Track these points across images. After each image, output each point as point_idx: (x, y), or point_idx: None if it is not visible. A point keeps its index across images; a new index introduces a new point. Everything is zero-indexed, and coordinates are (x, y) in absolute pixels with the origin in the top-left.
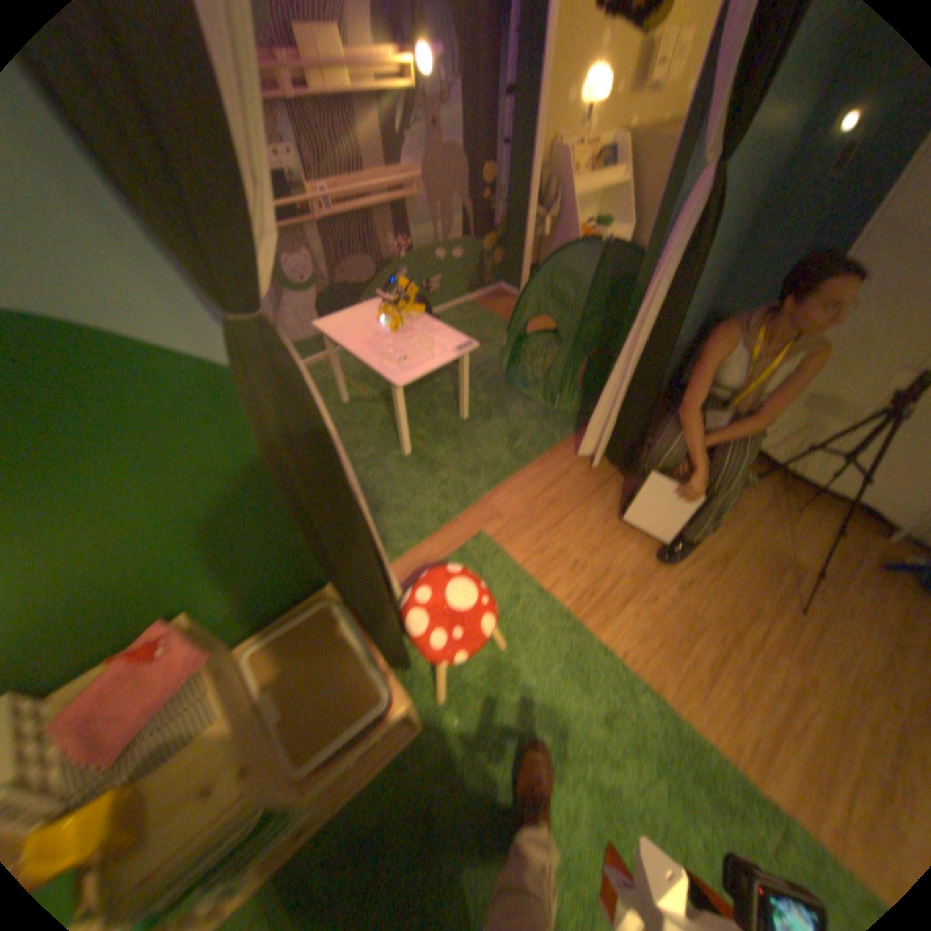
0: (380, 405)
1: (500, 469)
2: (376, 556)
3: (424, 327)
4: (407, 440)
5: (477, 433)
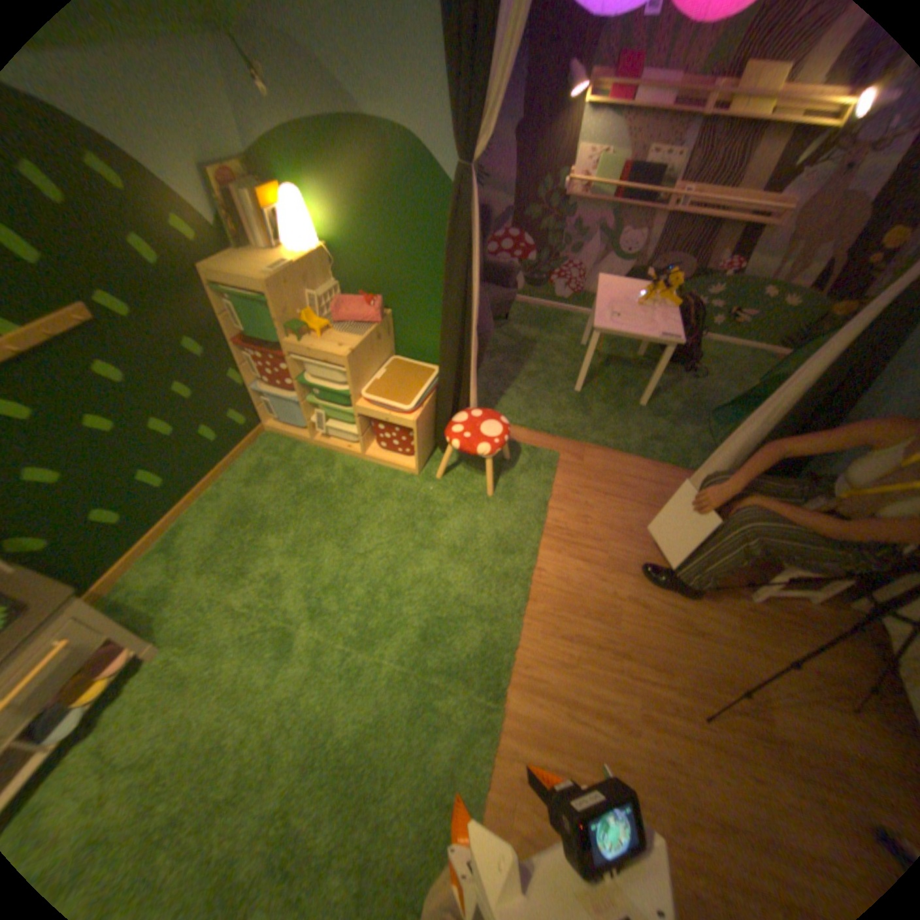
0: (599, 361)
1: (618, 444)
2: (463, 353)
3: (662, 315)
4: (581, 380)
5: (636, 418)
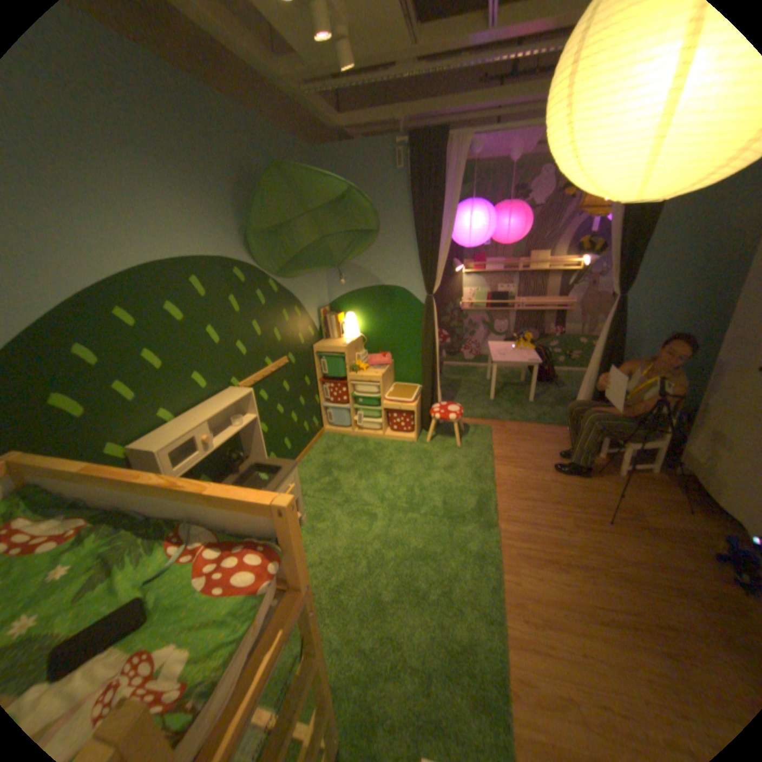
0: (498, 386)
1: (522, 419)
2: (432, 372)
3: (526, 353)
4: (491, 392)
5: (528, 407)
